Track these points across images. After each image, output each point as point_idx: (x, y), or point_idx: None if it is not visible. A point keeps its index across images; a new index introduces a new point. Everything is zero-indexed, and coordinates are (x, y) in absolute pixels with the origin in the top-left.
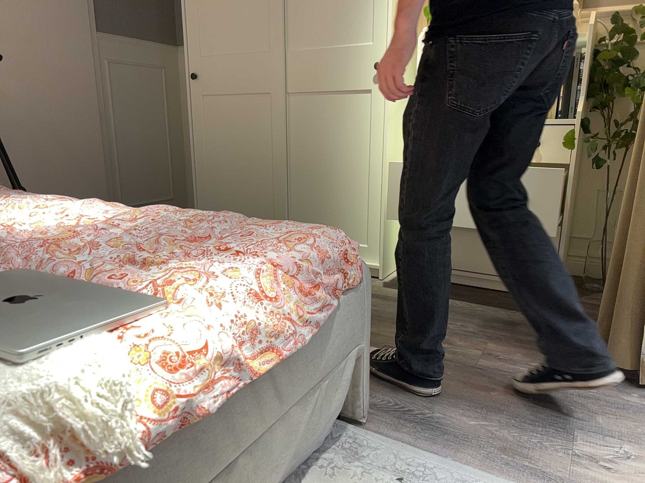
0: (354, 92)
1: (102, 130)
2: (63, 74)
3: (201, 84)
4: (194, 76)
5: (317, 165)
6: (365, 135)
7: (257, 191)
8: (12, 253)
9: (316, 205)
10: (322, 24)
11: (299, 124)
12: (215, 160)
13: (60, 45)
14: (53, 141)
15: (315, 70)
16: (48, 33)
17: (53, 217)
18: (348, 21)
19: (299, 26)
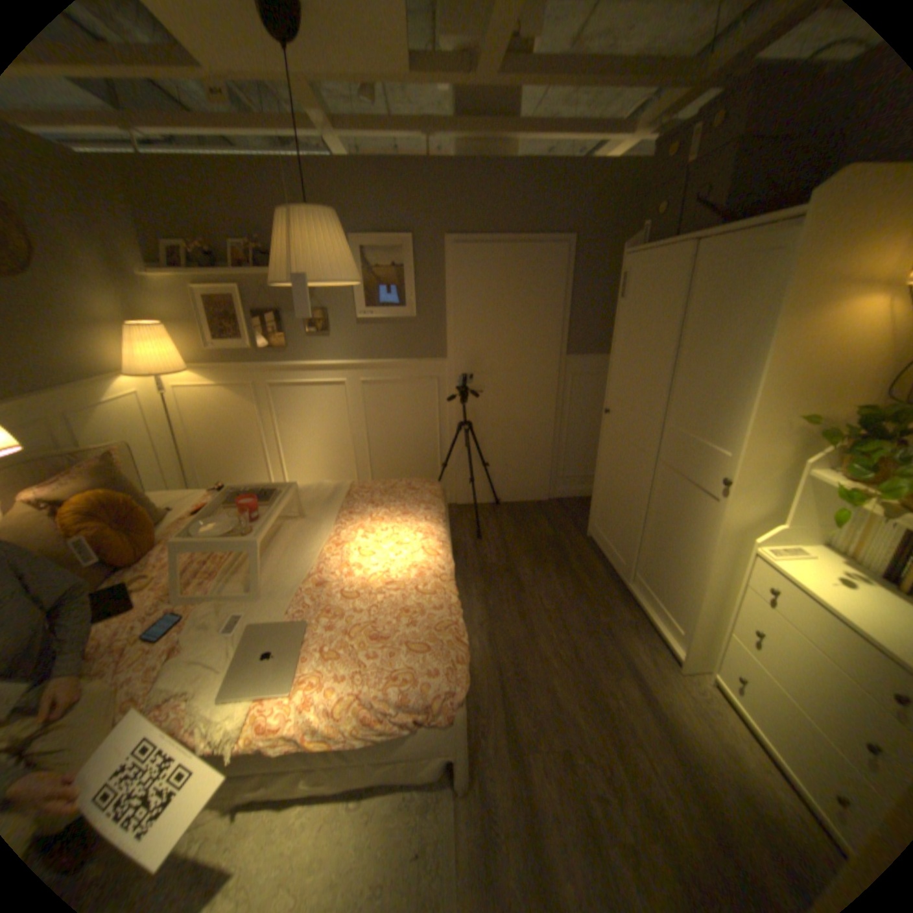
0: (705, 491)
1: (551, 426)
2: (529, 390)
3: (609, 418)
4: (605, 411)
5: (664, 533)
6: (705, 537)
7: (623, 522)
8: (337, 592)
9: (657, 565)
10: (695, 411)
11: (661, 489)
12: (606, 479)
13: (530, 371)
14: (513, 433)
15: (680, 450)
16: (523, 364)
17: (397, 552)
18: (715, 420)
19: (678, 404)
